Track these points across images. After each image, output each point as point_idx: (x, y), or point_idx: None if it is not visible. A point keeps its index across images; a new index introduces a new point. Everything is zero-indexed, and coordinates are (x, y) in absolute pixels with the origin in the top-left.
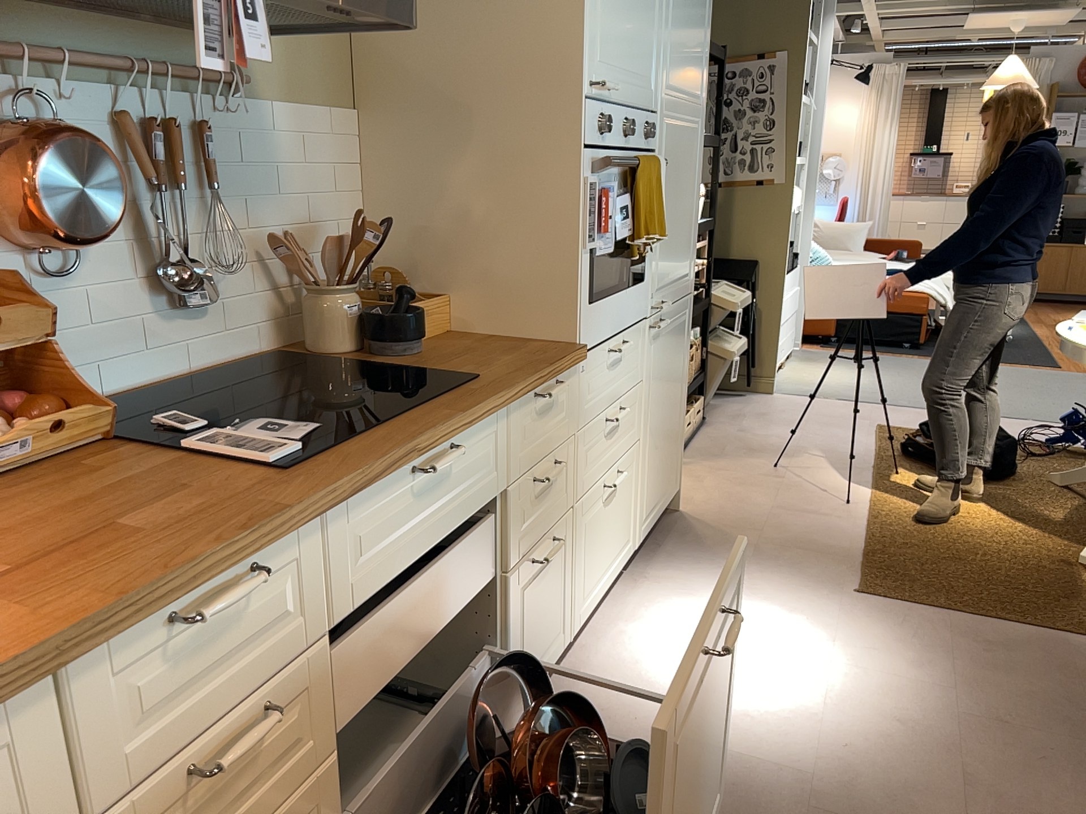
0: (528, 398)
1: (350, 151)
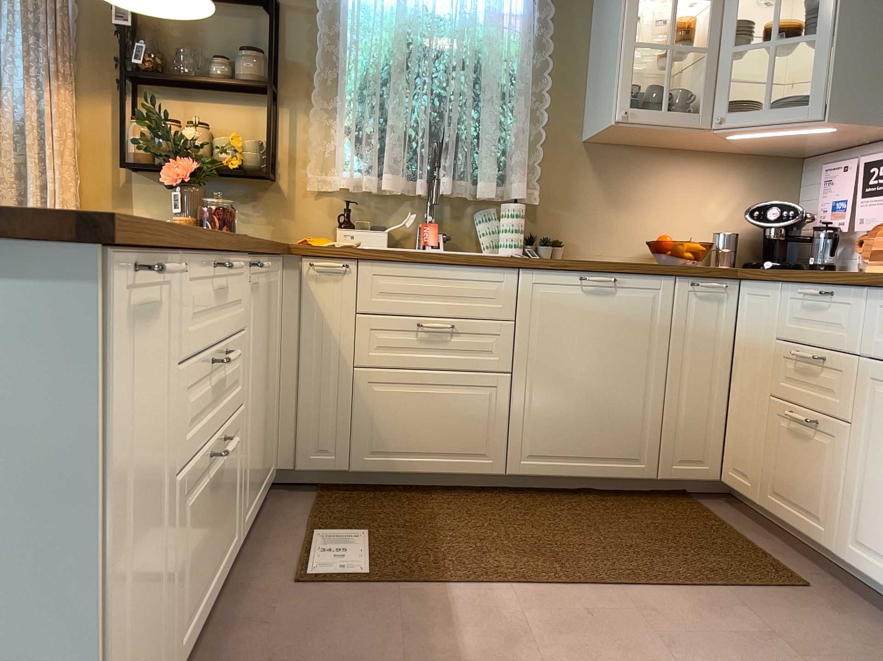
0: None
1: None
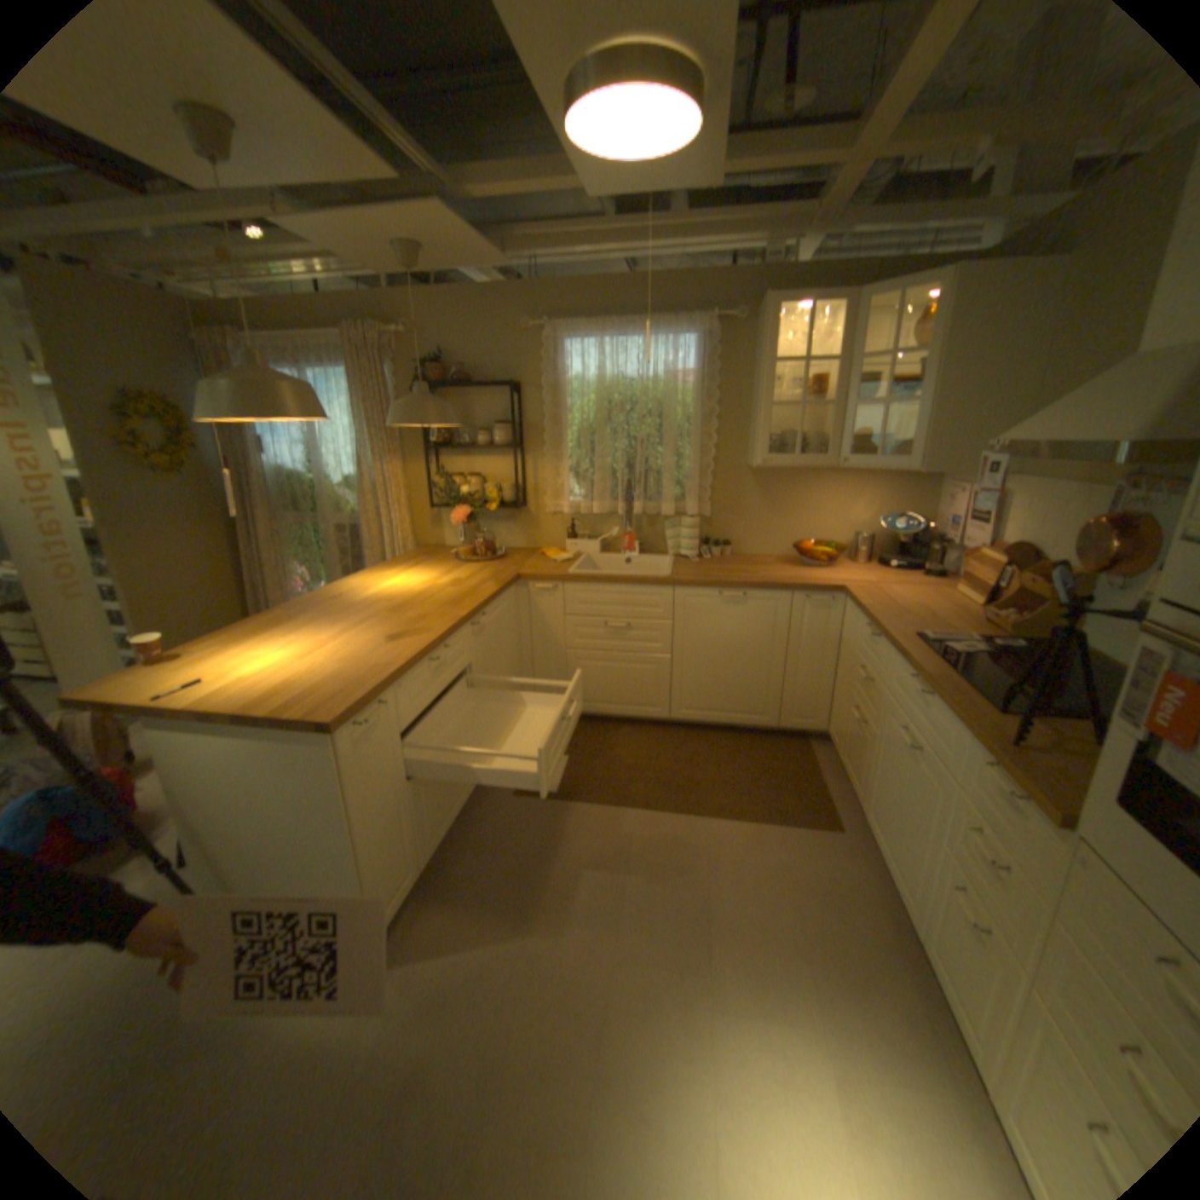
0: (991, 758)
1: None
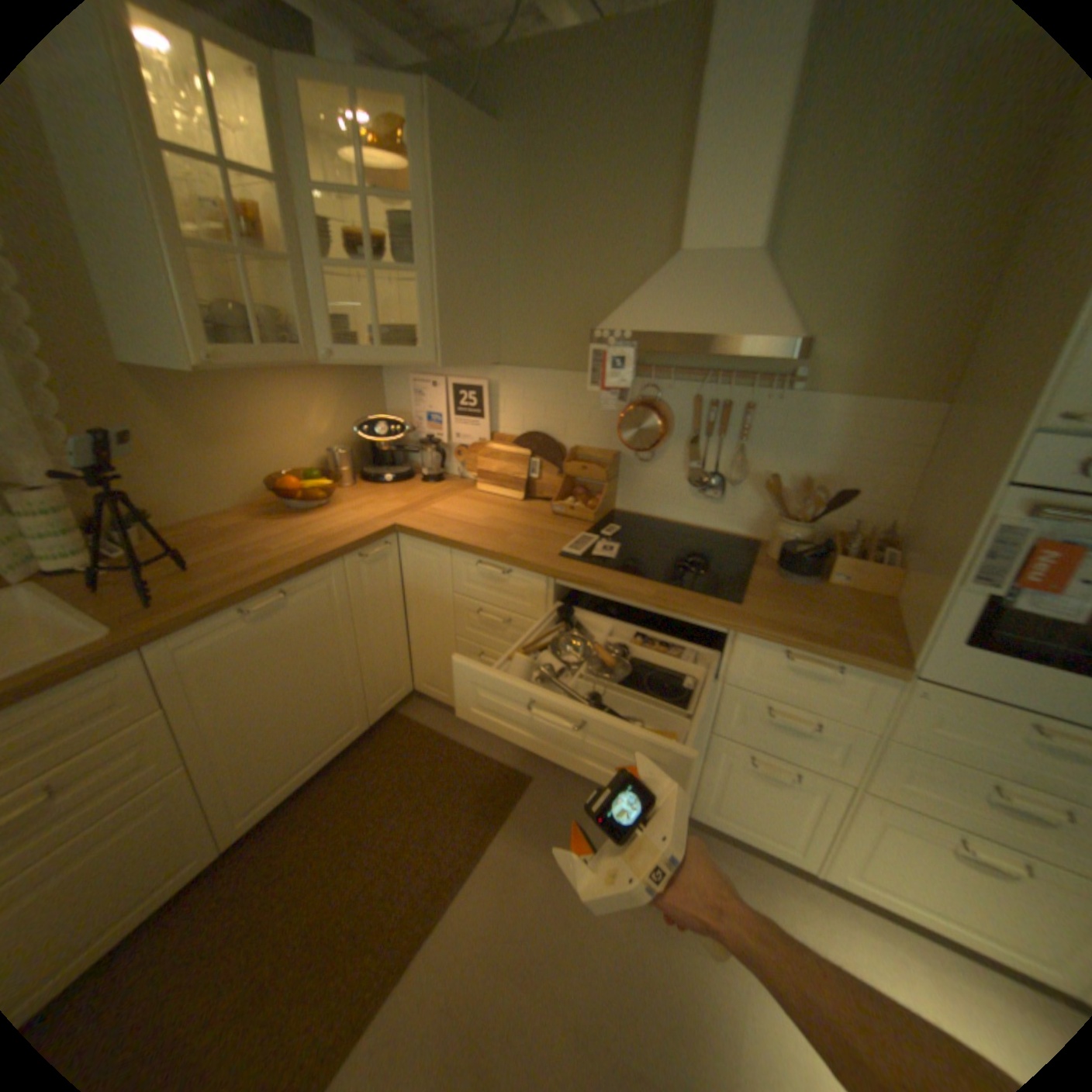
0: (776, 649)
1: (918, 435)
